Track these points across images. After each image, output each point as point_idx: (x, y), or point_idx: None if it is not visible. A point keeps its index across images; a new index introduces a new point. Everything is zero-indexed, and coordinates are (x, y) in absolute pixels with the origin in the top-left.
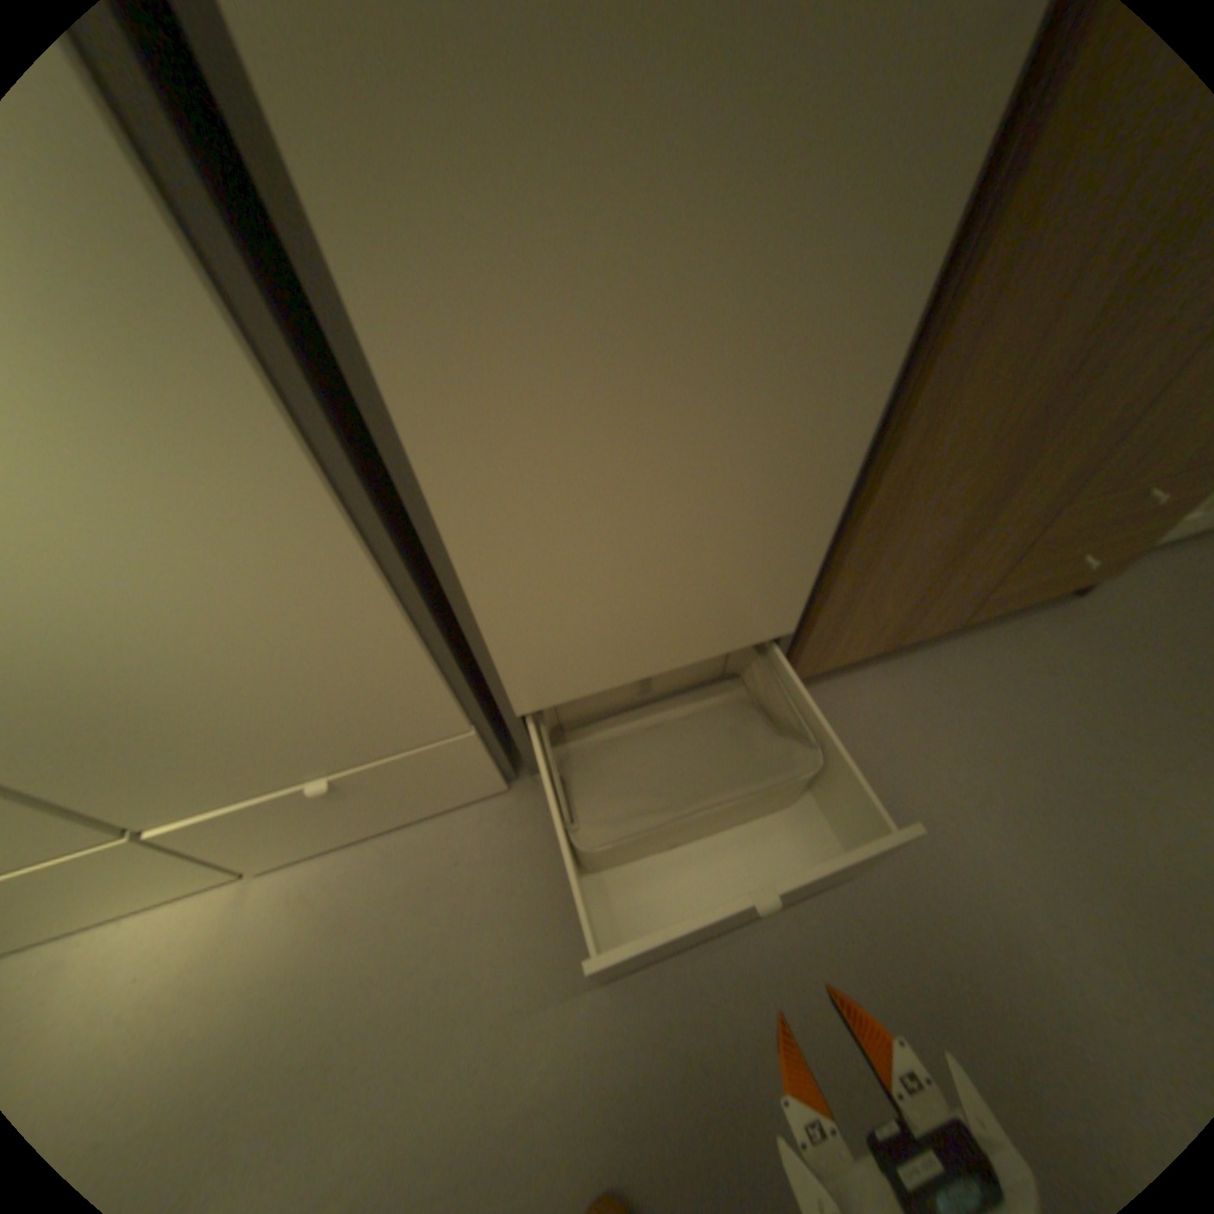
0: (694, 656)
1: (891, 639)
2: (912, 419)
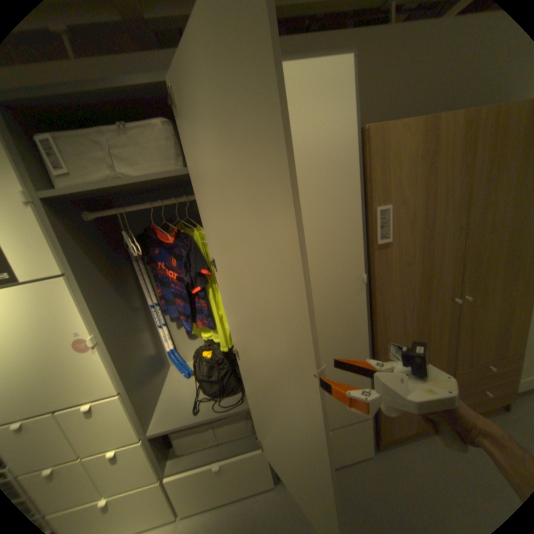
0: (338, 425)
1: (419, 426)
2: (379, 350)
